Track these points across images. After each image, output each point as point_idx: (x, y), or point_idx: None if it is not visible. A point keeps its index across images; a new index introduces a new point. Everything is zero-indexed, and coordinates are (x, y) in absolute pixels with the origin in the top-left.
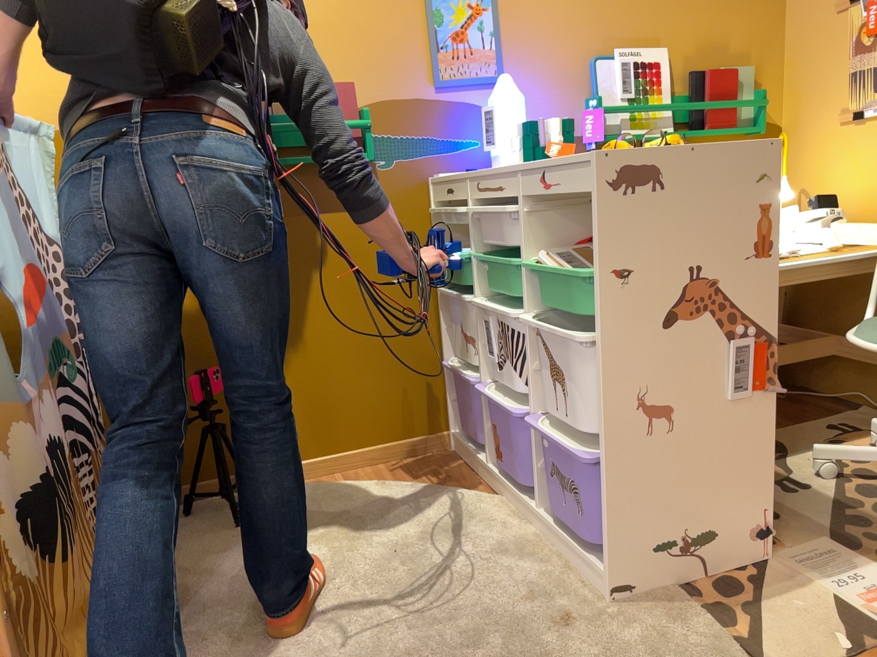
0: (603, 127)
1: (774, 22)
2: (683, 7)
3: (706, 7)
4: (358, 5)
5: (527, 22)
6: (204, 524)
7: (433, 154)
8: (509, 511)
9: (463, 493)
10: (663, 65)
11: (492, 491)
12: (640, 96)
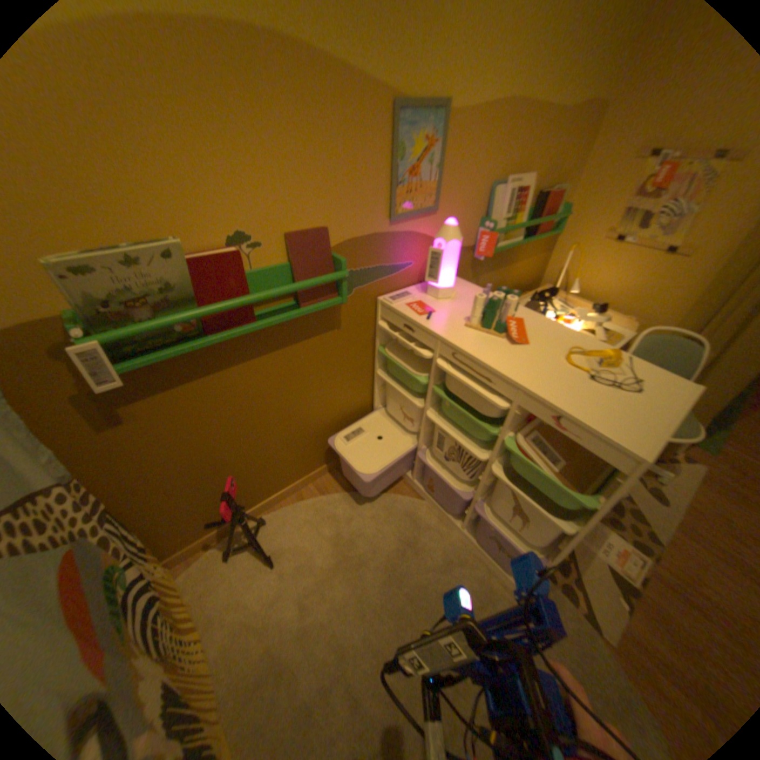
0: (494, 247)
1: (589, 145)
2: (553, 133)
3: (564, 133)
4: (332, 136)
5: (463, 151)
6: (248, 571)
7: (382, 279)
8: (437, 516)
9: (403, 500)
10: (531, 188)
11: (417, 493)
12: (514, 215)
